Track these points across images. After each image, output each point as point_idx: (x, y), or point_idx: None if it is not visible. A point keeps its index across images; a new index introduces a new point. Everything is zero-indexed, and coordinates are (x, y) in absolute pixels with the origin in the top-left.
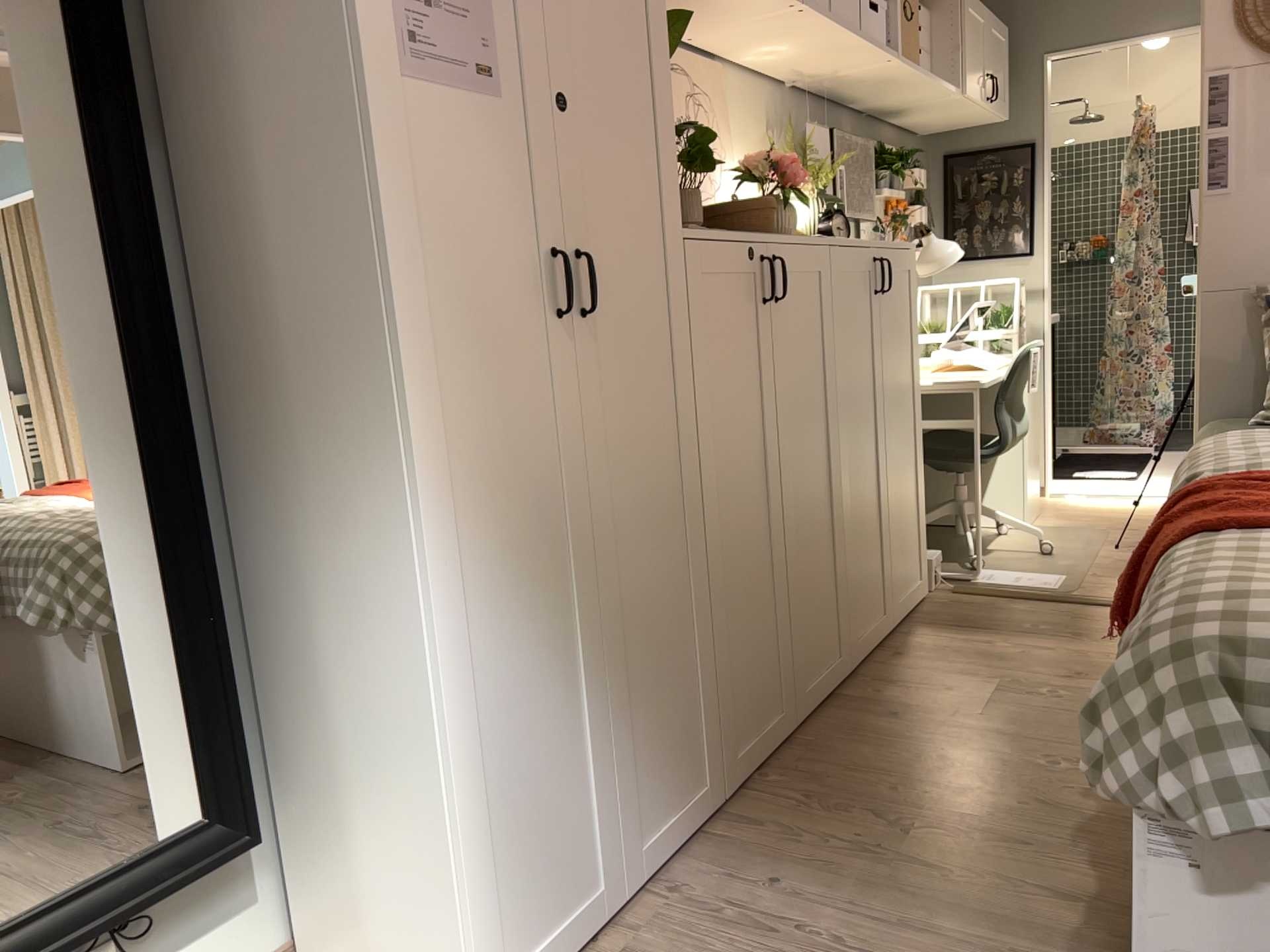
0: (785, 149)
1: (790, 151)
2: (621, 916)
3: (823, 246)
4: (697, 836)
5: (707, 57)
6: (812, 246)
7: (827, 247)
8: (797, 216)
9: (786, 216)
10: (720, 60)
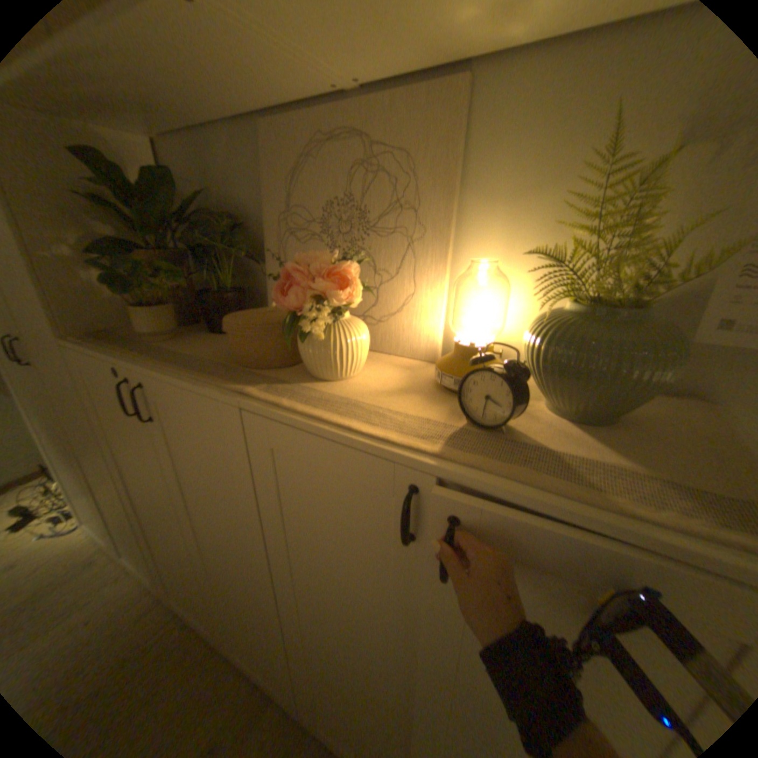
0: (605, 201)
1: (591, 210)
2: (117, 562)
3: (220, 402)
4: (149, 589)
5: (429, 74)
6: (196, 394)
7: (230, 406)
8: (329, 348)
9: (301, 343)
10: (461, 64)
